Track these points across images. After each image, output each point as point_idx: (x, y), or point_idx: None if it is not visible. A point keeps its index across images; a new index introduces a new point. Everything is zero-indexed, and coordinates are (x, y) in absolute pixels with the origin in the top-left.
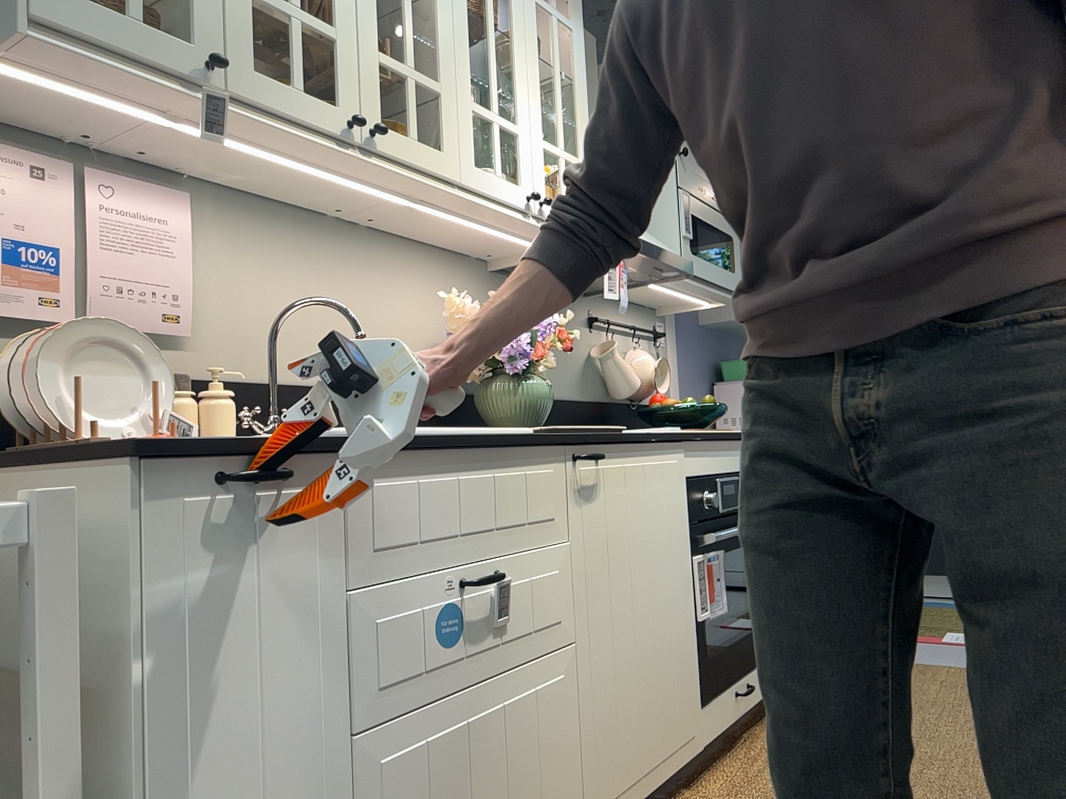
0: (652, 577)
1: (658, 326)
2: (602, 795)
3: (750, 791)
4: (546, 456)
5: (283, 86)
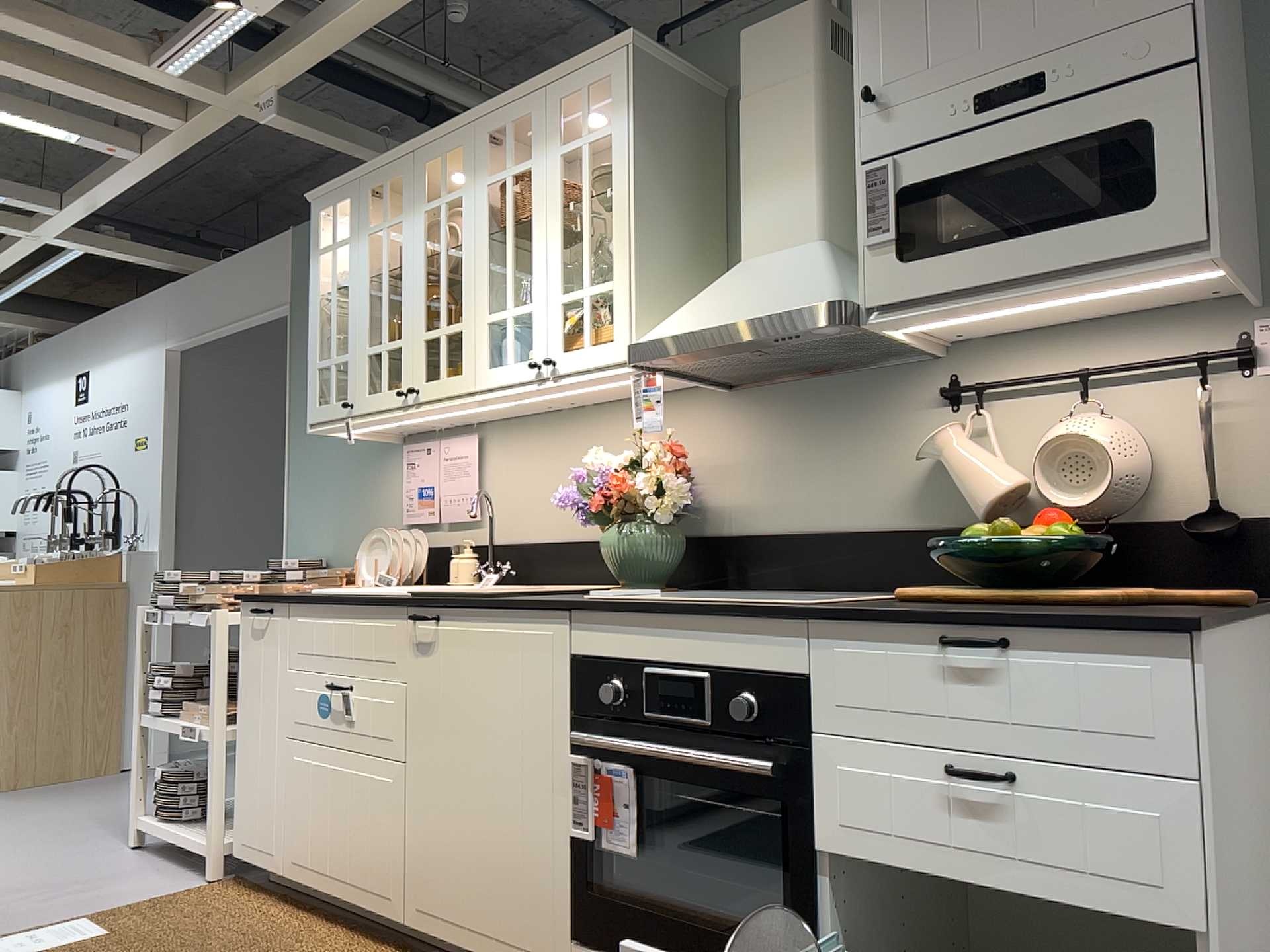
0: (494, 747)
1: (1245, 331)
2: (420, 899)
3: None
4: (390, 613)
5: (377, 394)
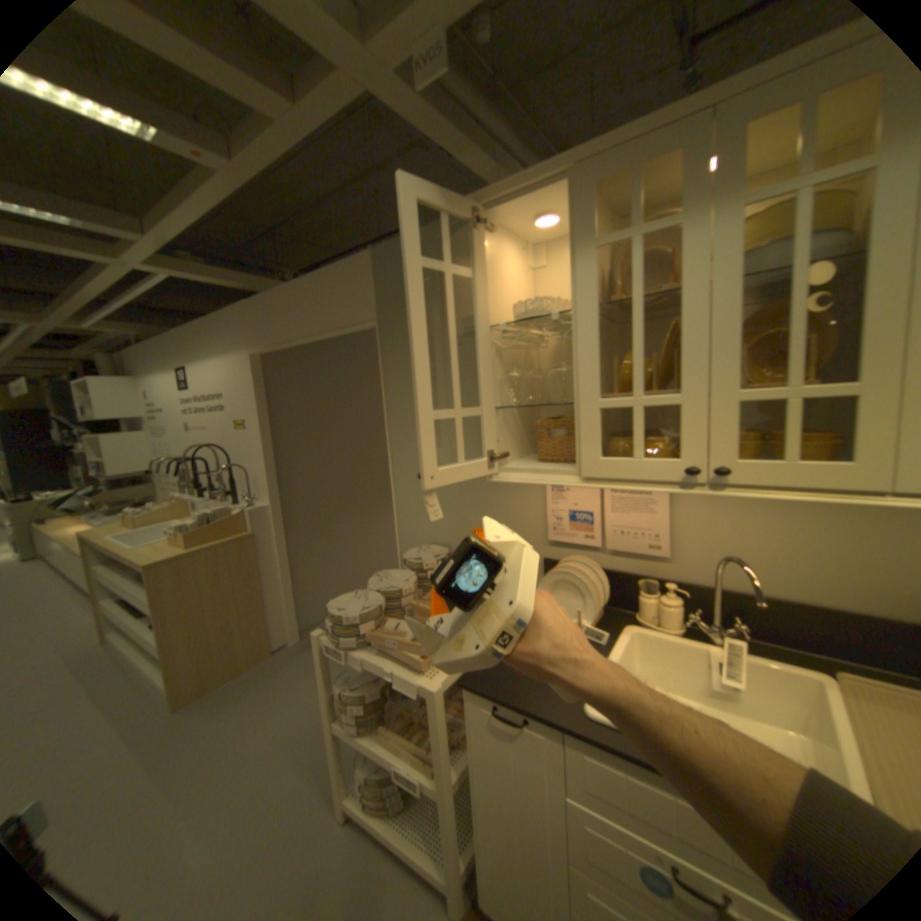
0: None
1: None
2: None
3: None
4: None
5: (626, 459)
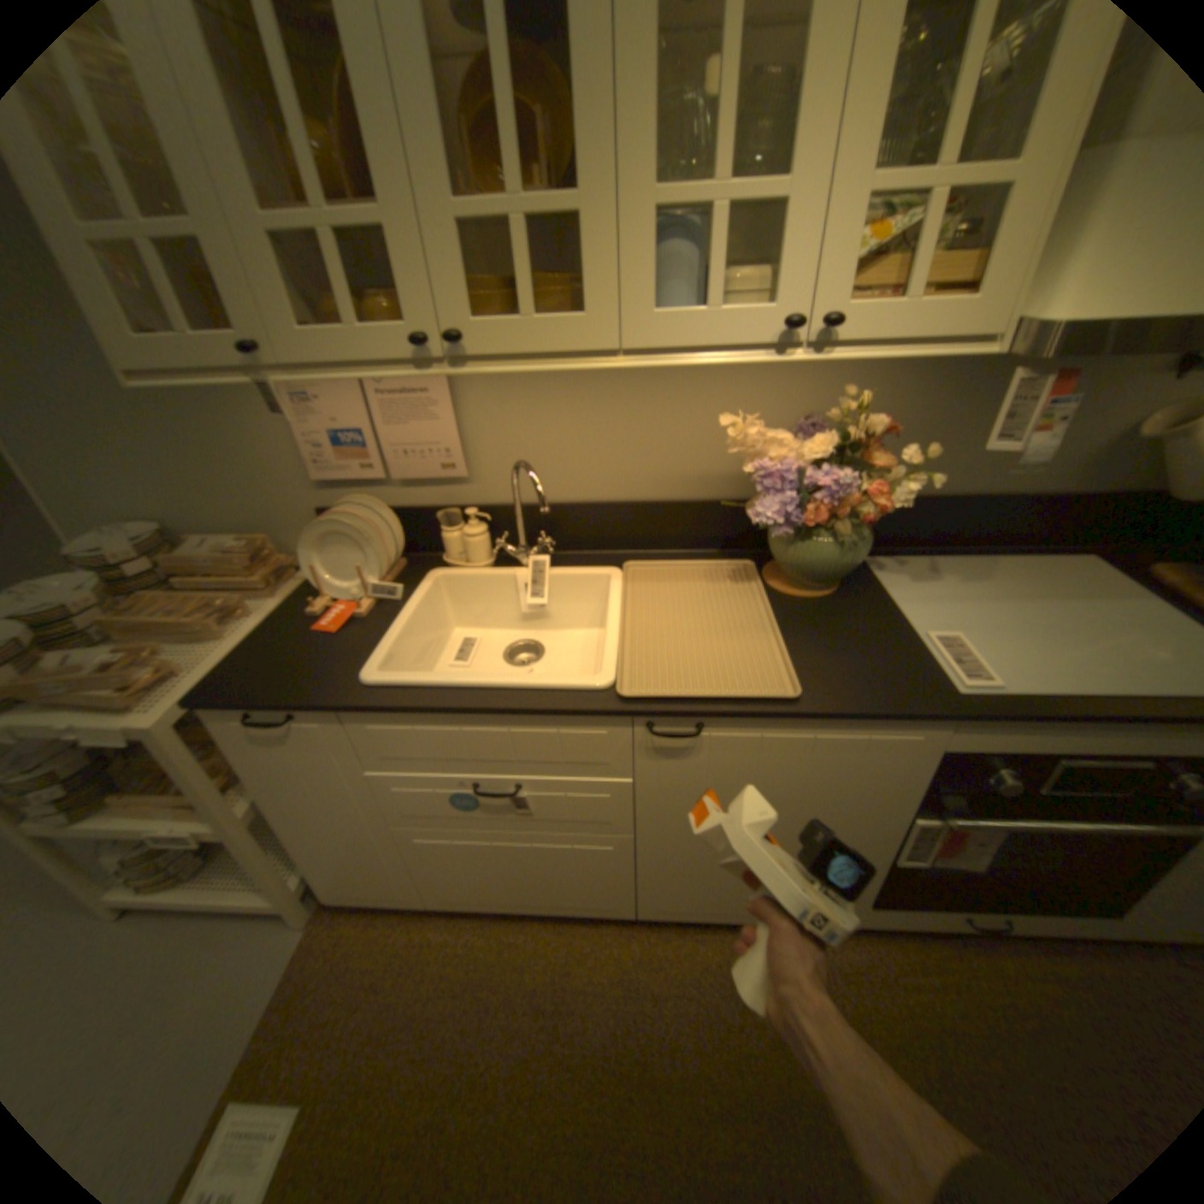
0: (795, 821)
1: None
2: (662, 908)
3: (870, 995)
4: (595, 722)
5: (329, 327)
